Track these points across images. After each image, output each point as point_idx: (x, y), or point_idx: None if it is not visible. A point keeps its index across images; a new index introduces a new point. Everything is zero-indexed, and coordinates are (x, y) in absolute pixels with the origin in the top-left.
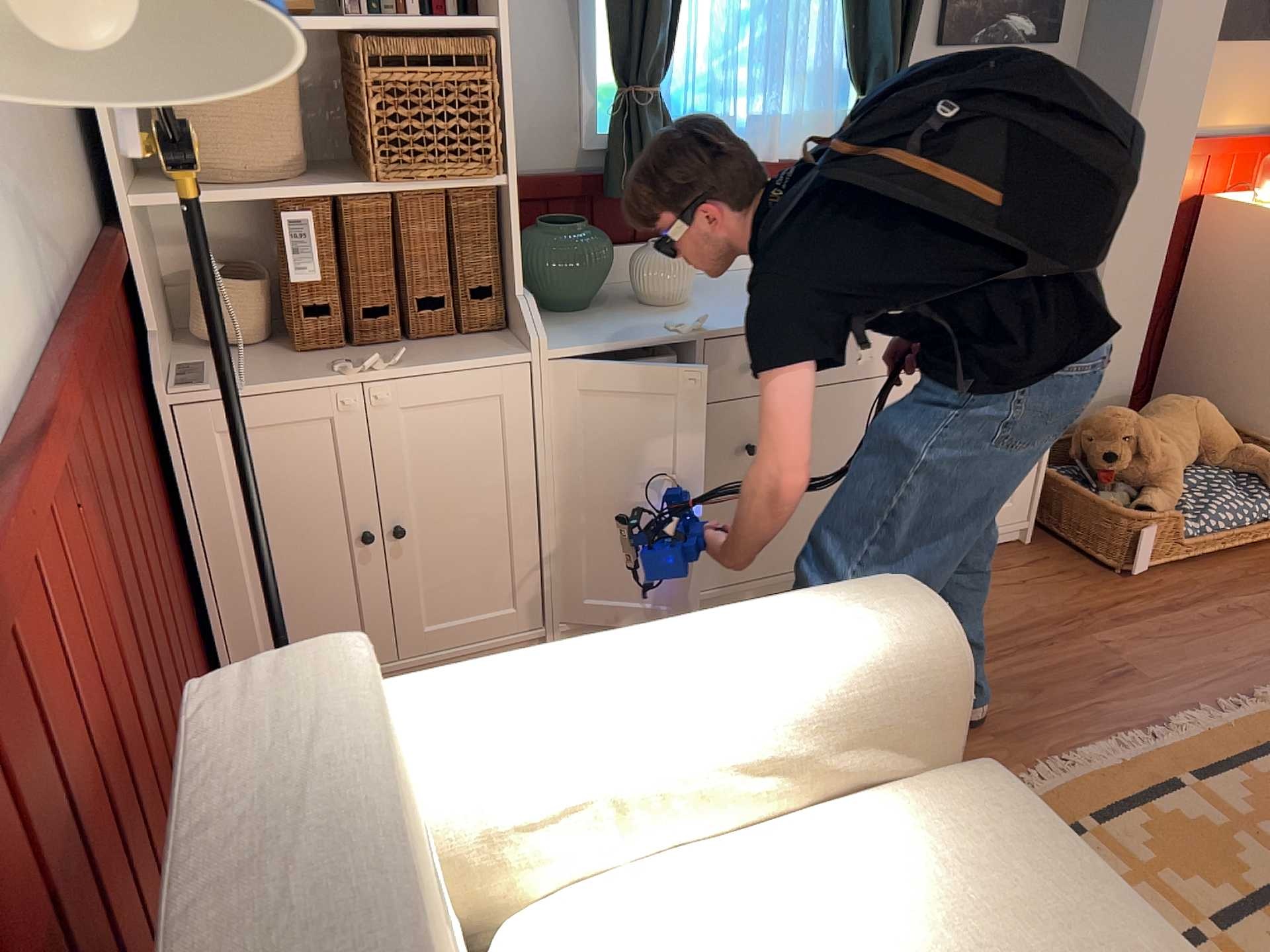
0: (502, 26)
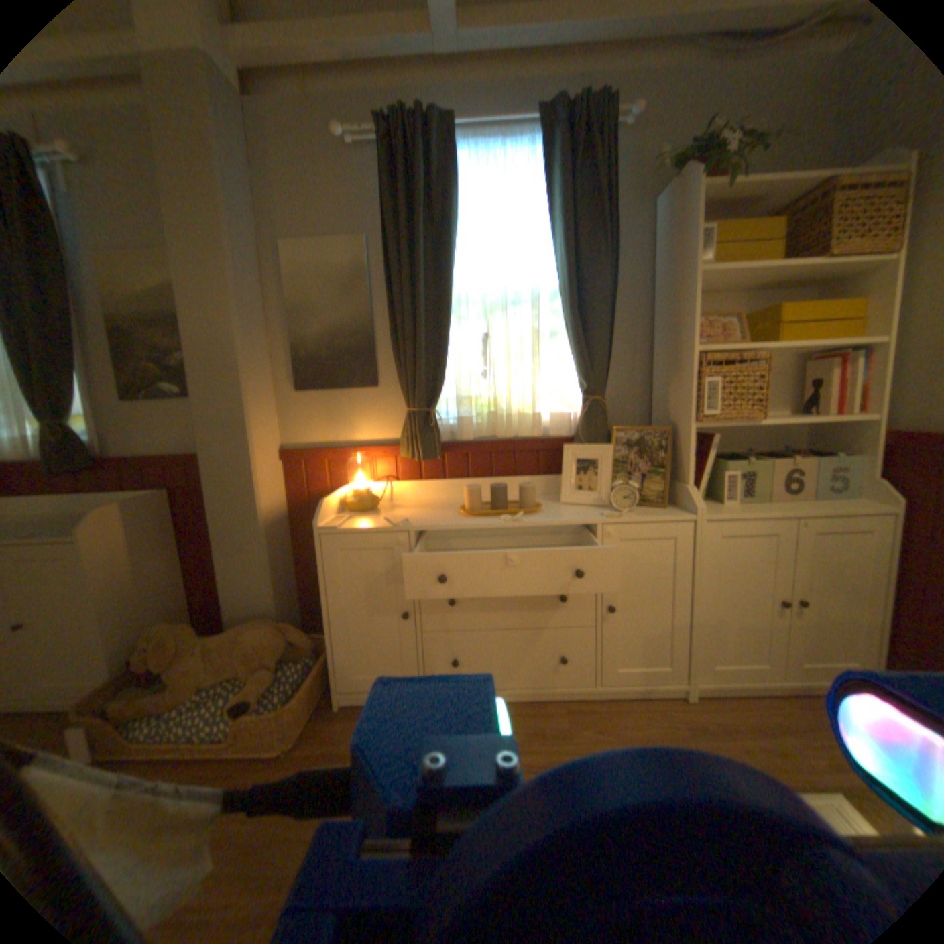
0: None
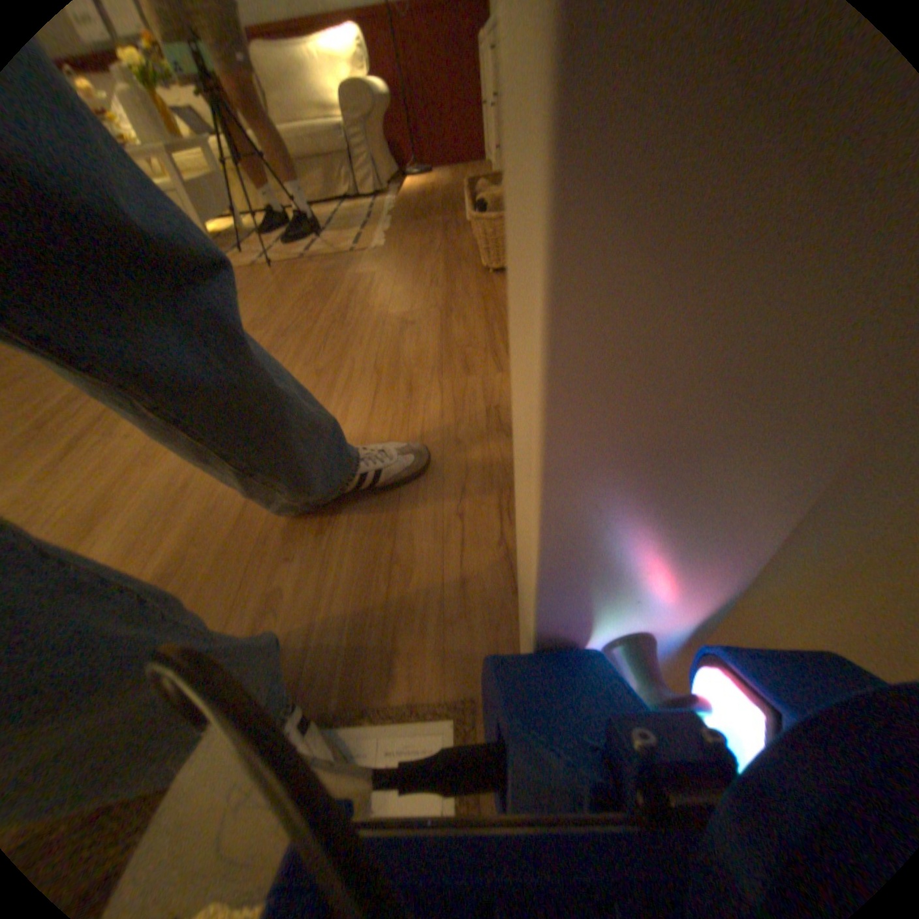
0: None
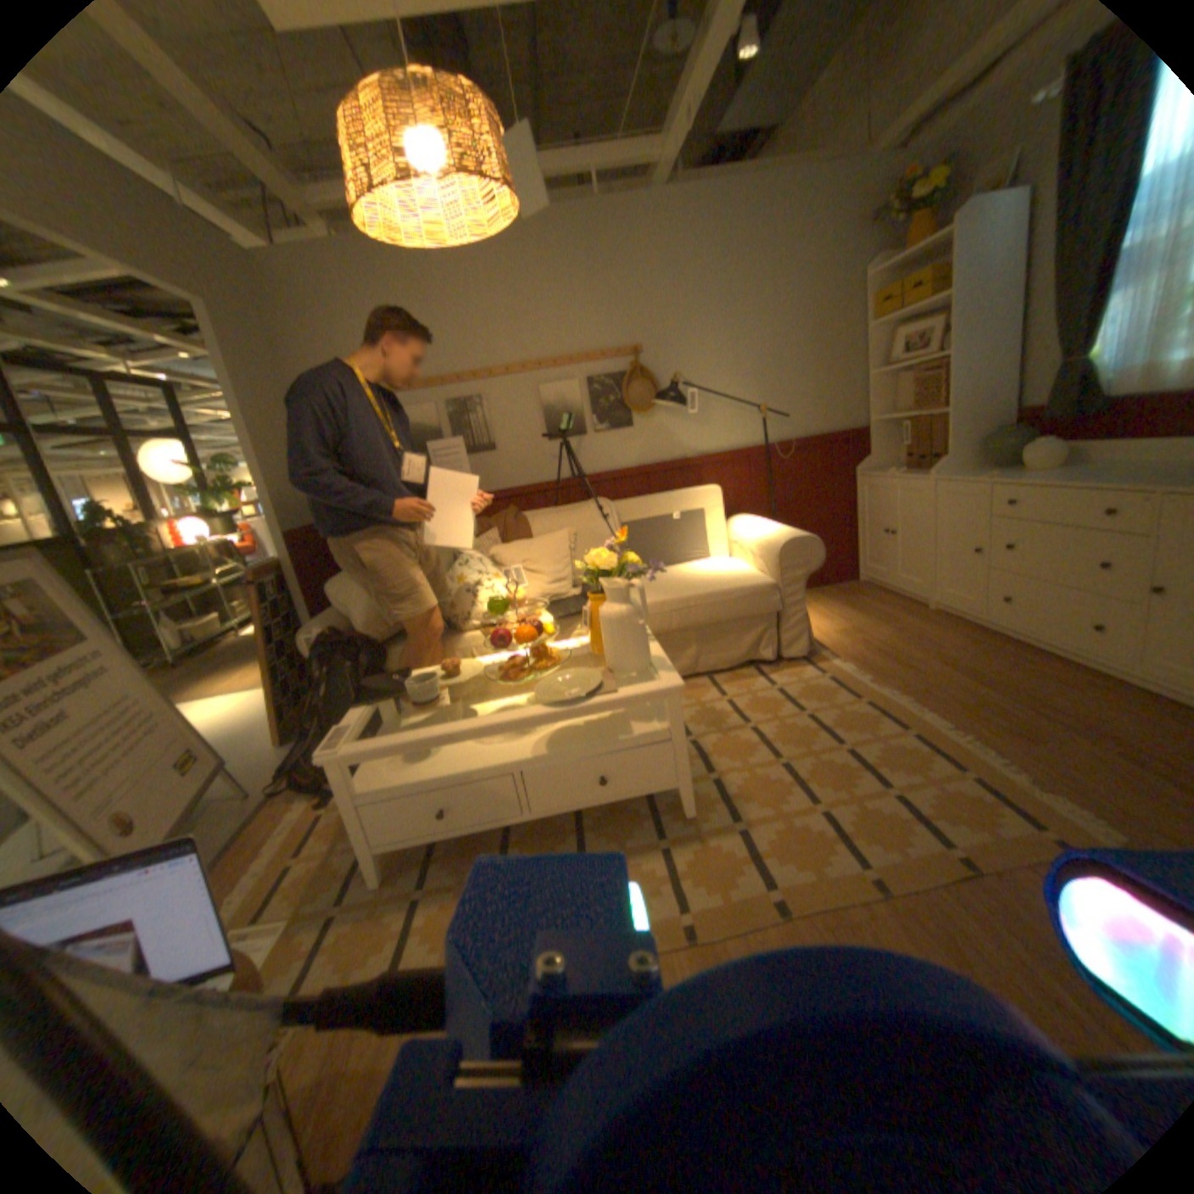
0: (953, 350)
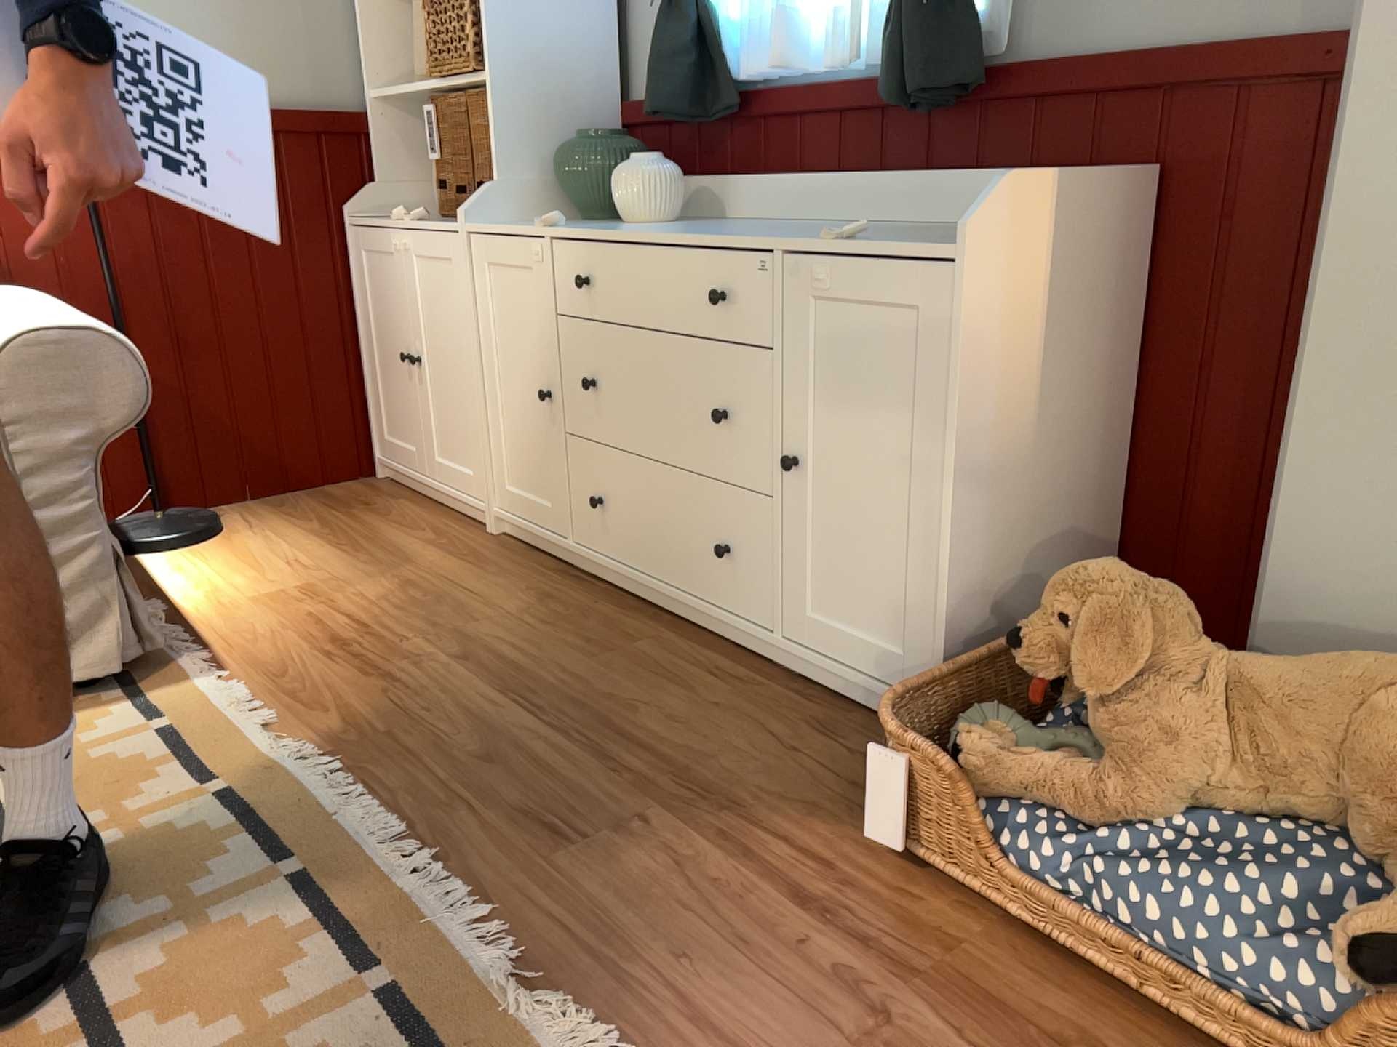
0: None
